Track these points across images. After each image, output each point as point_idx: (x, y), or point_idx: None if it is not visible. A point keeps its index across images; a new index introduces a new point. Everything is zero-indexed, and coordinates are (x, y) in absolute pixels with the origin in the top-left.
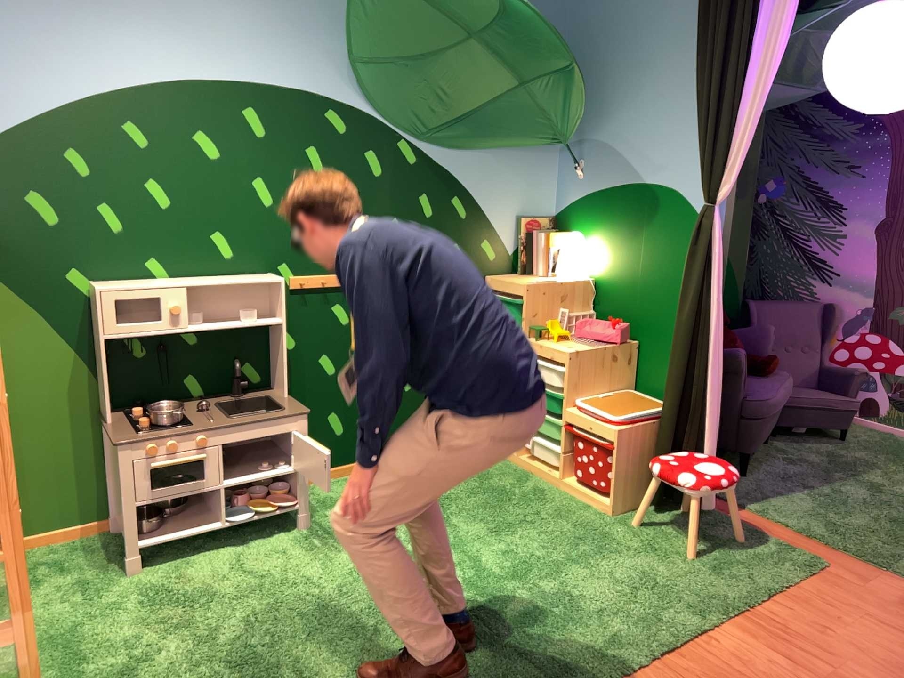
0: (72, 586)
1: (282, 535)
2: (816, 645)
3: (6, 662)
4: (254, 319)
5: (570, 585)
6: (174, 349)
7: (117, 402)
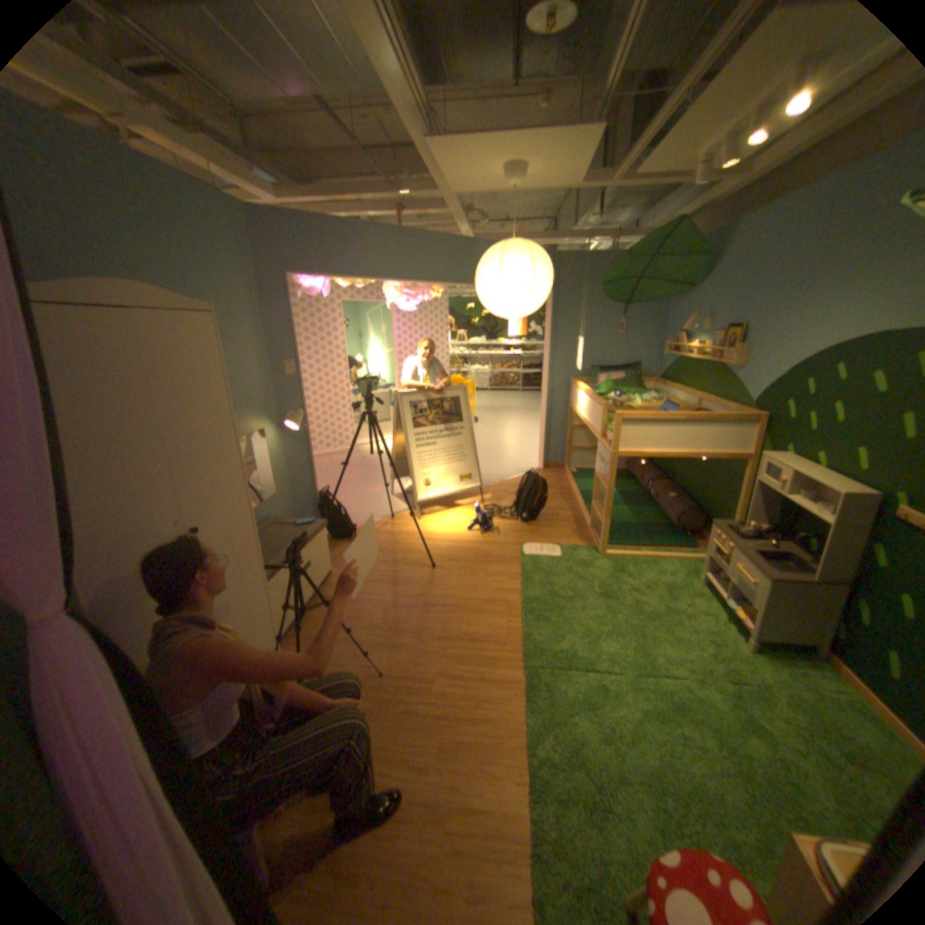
0: (693, 570)
1: (741, 641)
2: (466, 856)
3: (641, 554)
4: (836, 517)
5: (621, 747)
6: (812, 513)
7: (781, 525)
